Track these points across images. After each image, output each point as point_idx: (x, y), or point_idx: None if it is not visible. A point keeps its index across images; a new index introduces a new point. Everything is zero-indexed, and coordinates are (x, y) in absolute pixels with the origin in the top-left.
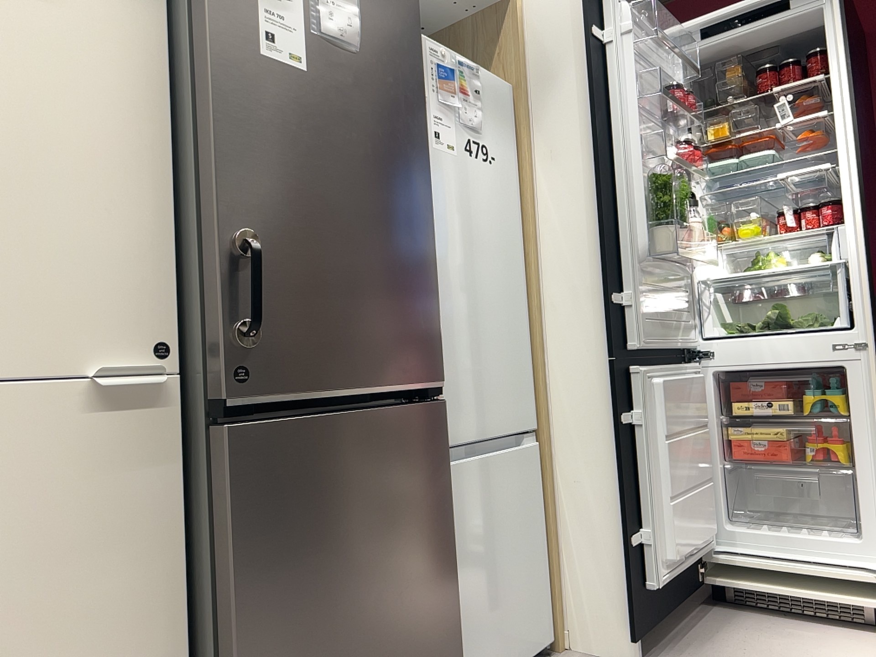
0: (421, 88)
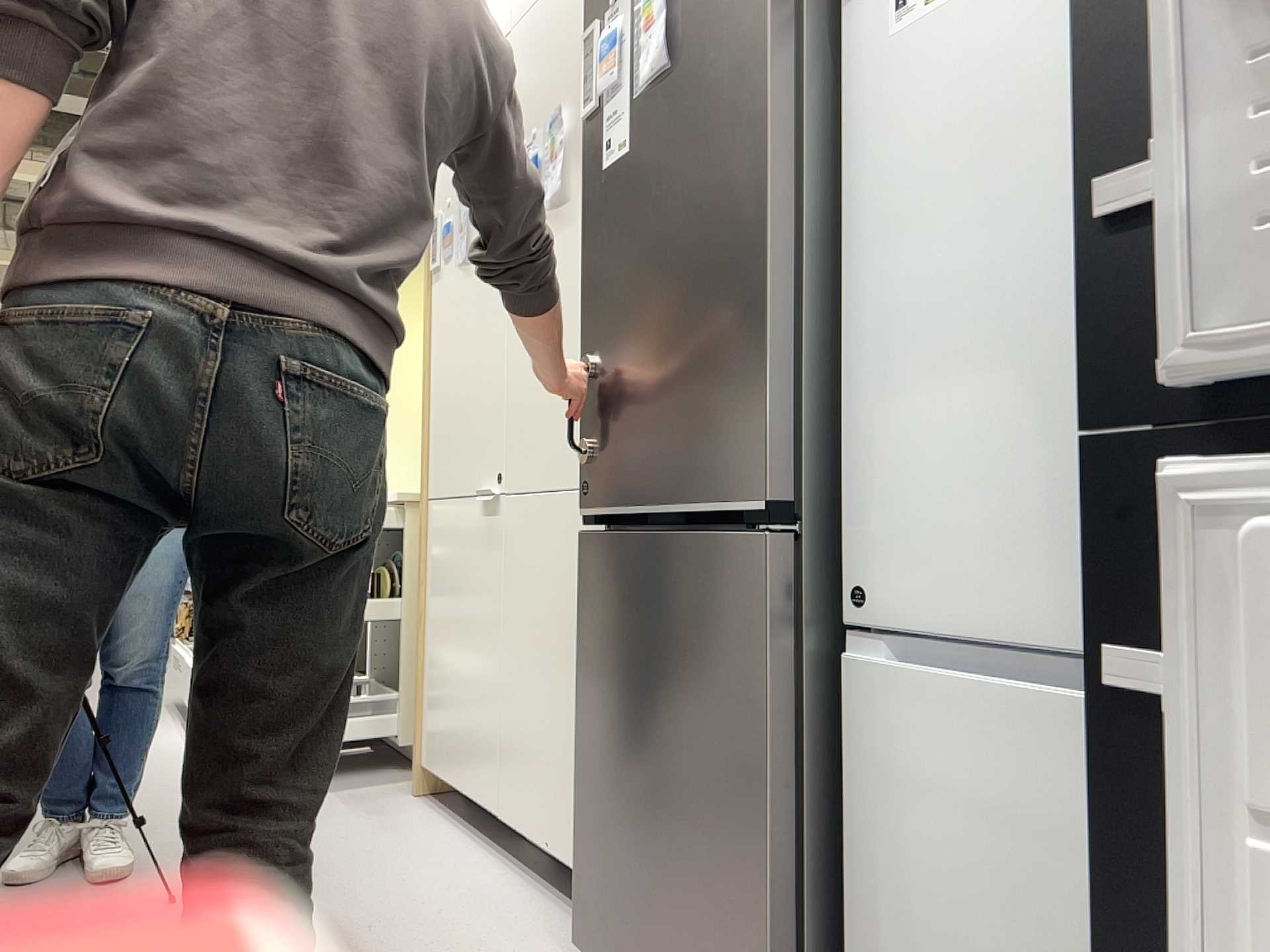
0: (762, 10)
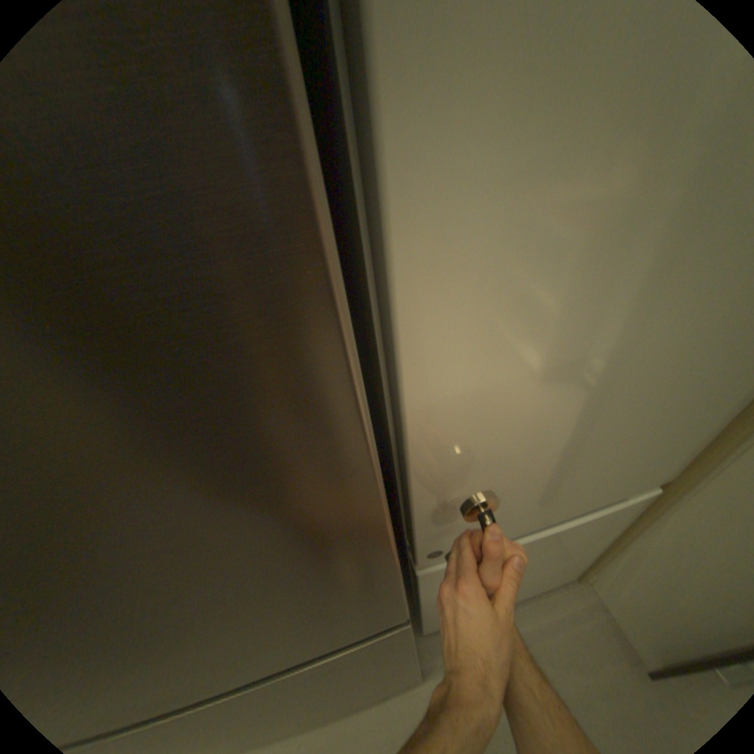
0: None
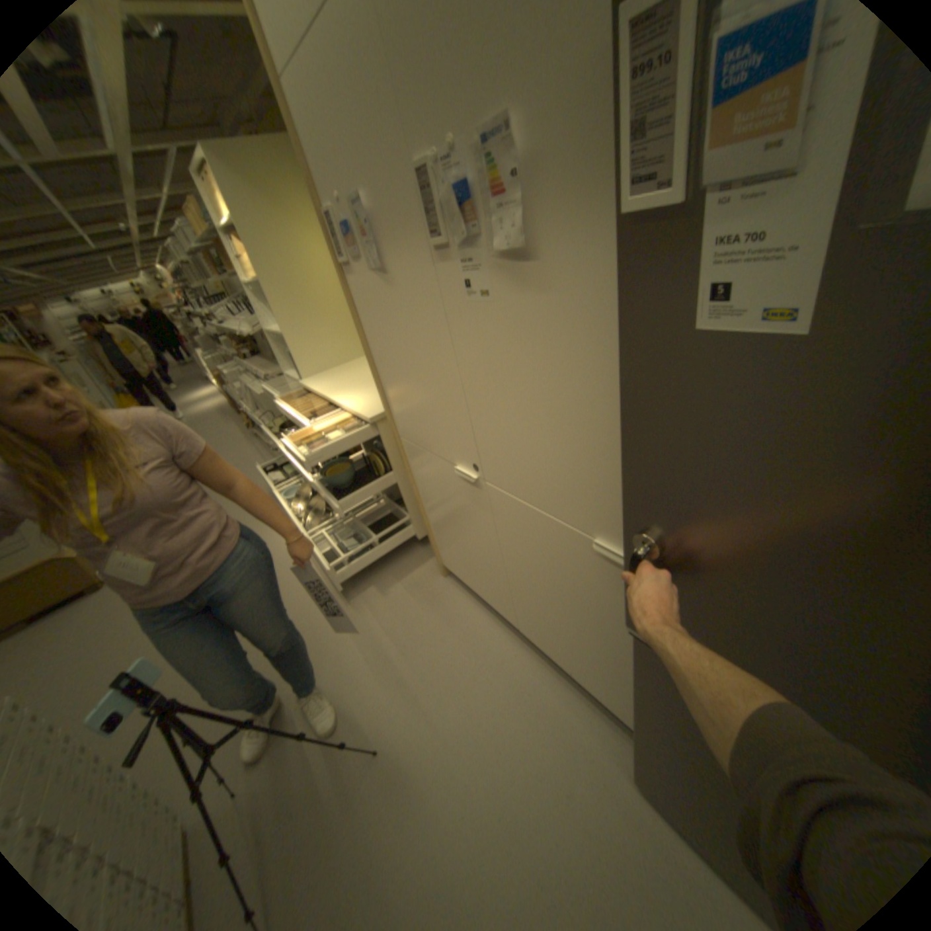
0: None
